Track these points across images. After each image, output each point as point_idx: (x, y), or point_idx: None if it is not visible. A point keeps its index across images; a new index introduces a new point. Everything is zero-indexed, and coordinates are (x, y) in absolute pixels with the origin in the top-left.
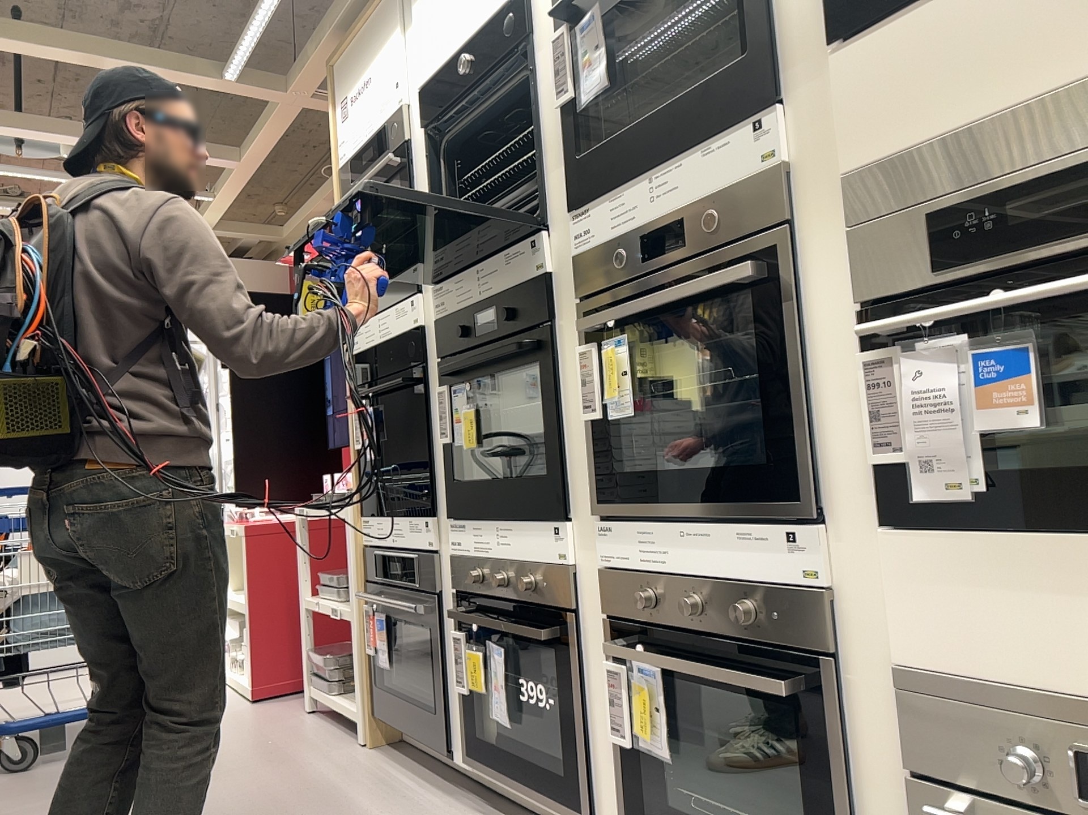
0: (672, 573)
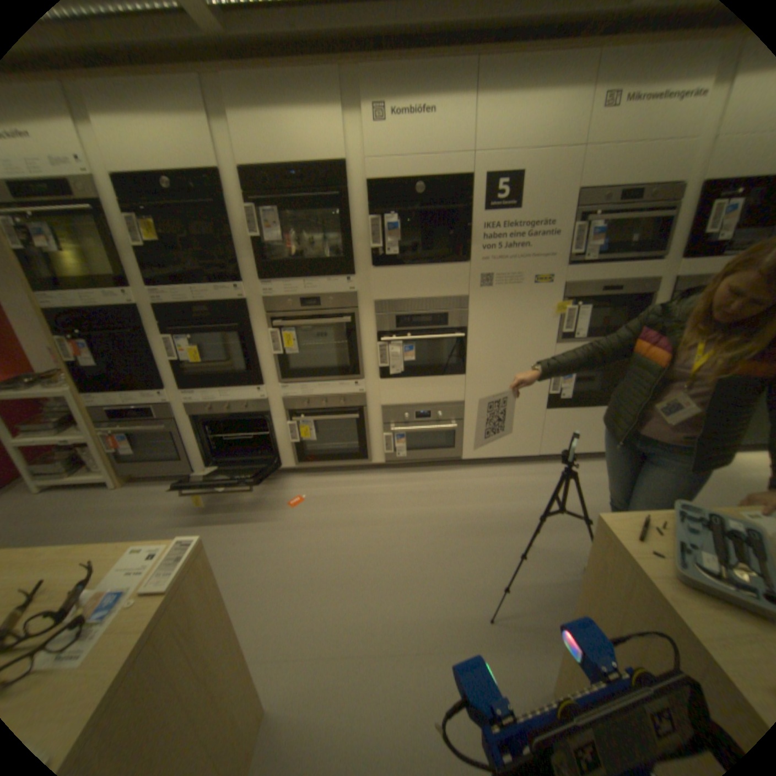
0: (313, 395)
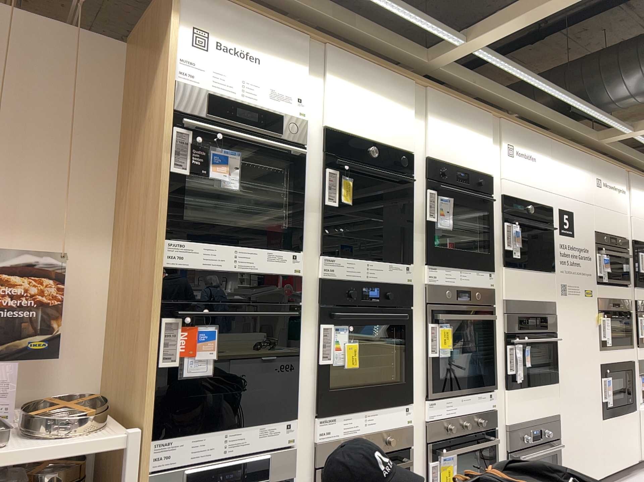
0: (455, 415)
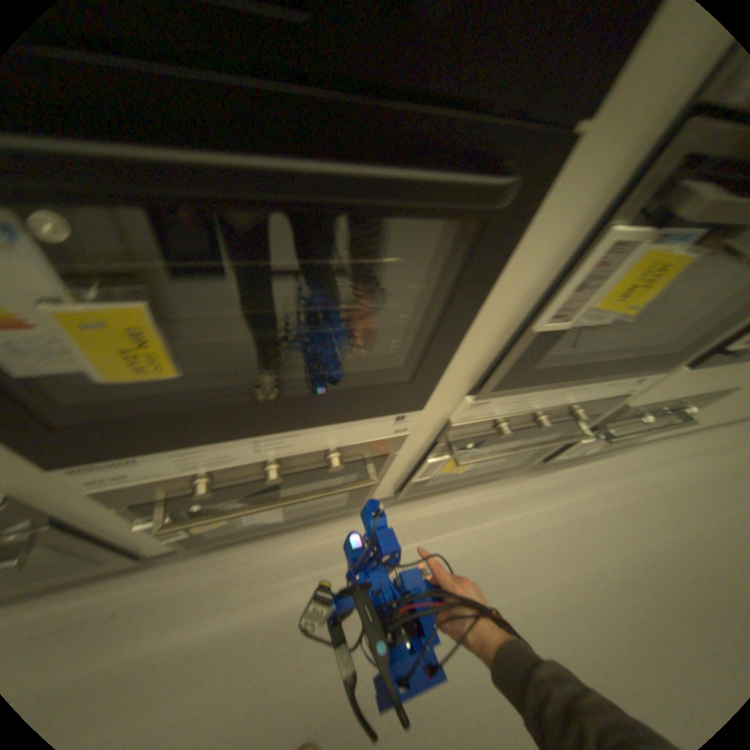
0: (533, 408)
